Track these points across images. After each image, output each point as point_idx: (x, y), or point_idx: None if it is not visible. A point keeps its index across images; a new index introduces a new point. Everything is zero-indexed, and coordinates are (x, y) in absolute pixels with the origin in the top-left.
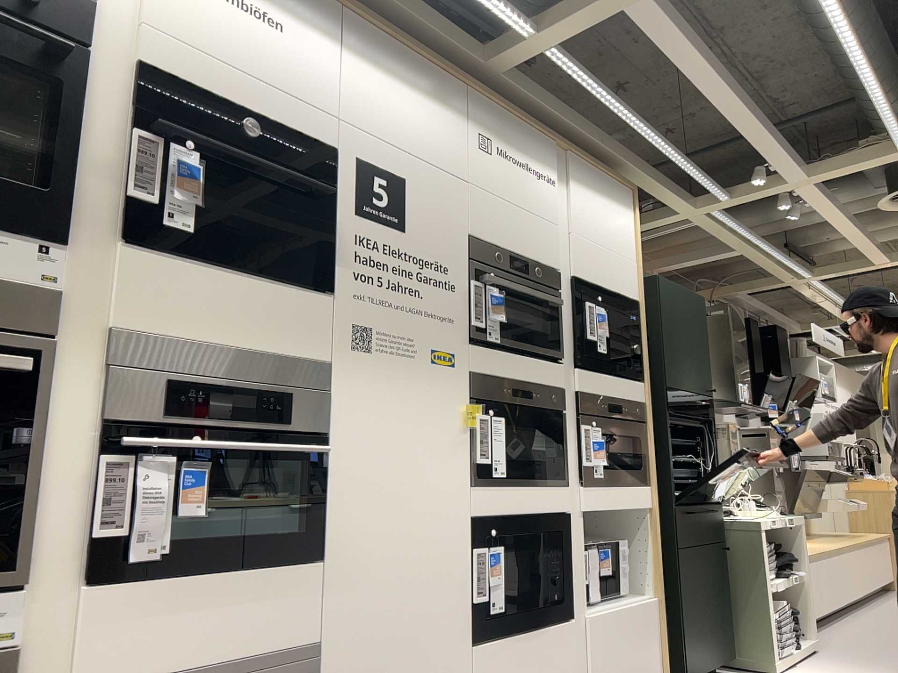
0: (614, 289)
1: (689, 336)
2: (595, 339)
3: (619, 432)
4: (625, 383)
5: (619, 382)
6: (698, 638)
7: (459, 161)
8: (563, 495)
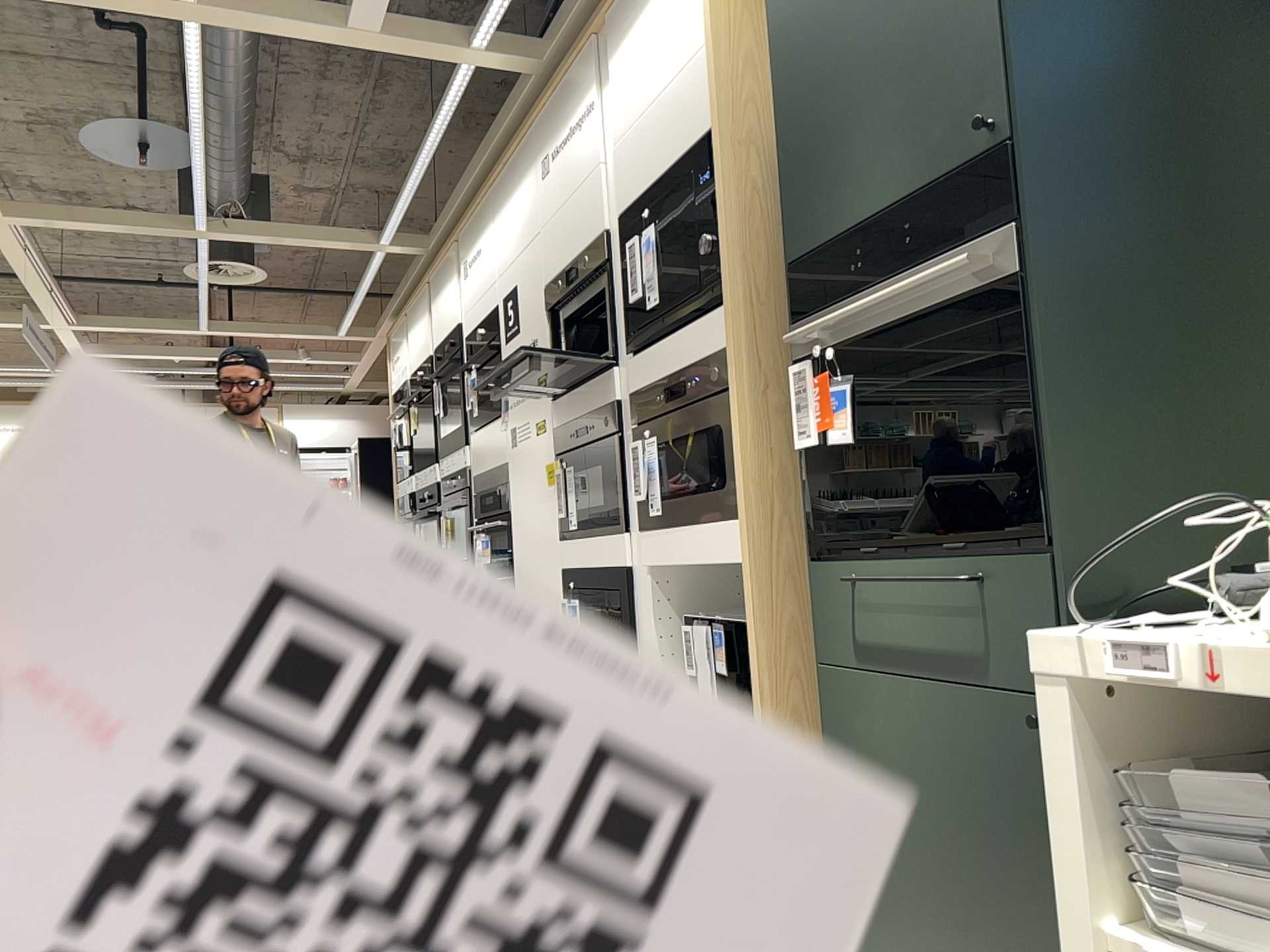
0: (674, 160)
1: (894, 13)
2: (641, 294)
3: (688, 431)
4: (695, 331)
5: (686, 336)
6: (899, 926)
7: (535, 217)
8: (621, 546)
